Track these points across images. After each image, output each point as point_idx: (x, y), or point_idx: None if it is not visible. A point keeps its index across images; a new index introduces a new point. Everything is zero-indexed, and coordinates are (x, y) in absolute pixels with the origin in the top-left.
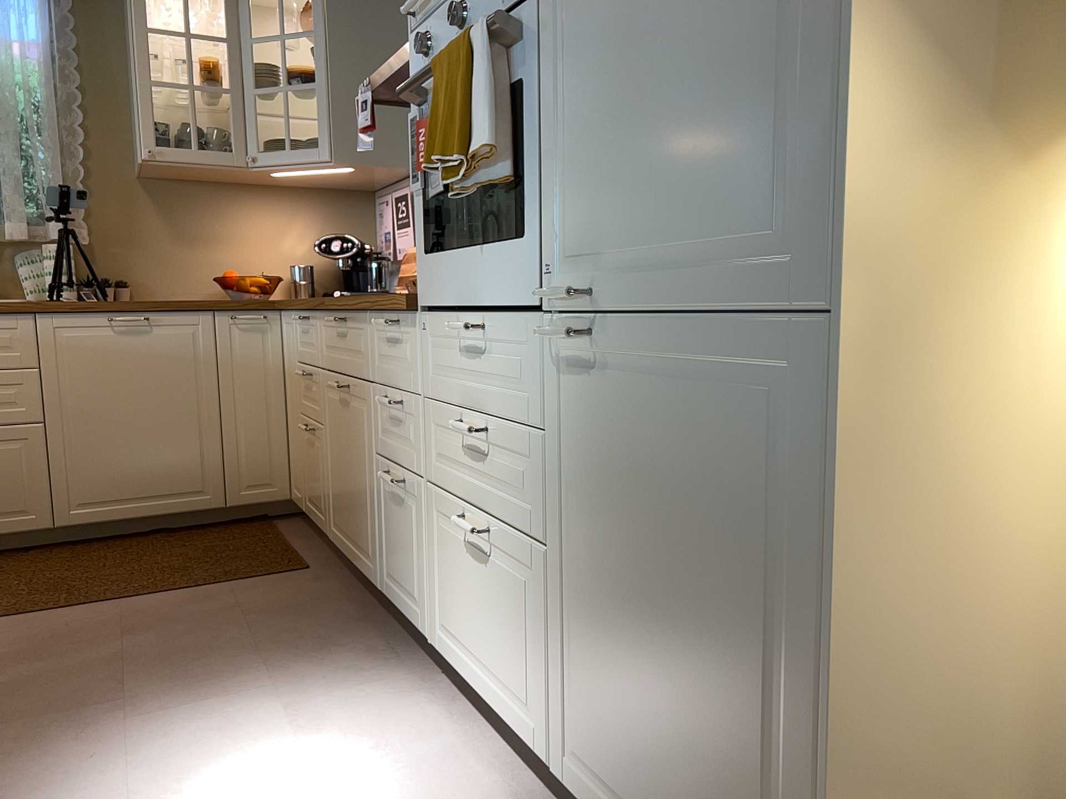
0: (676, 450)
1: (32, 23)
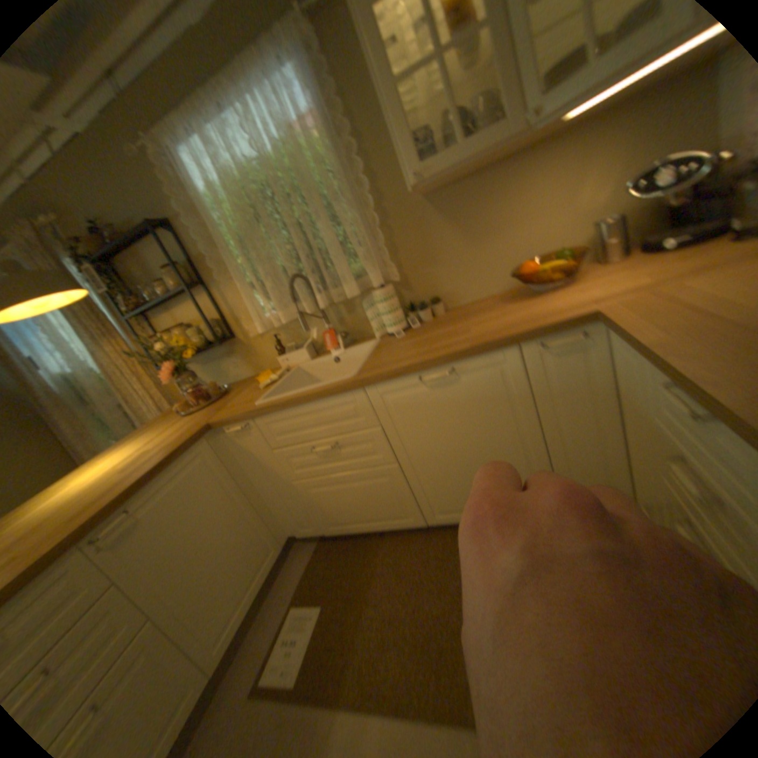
0: None
1: (299, 89)
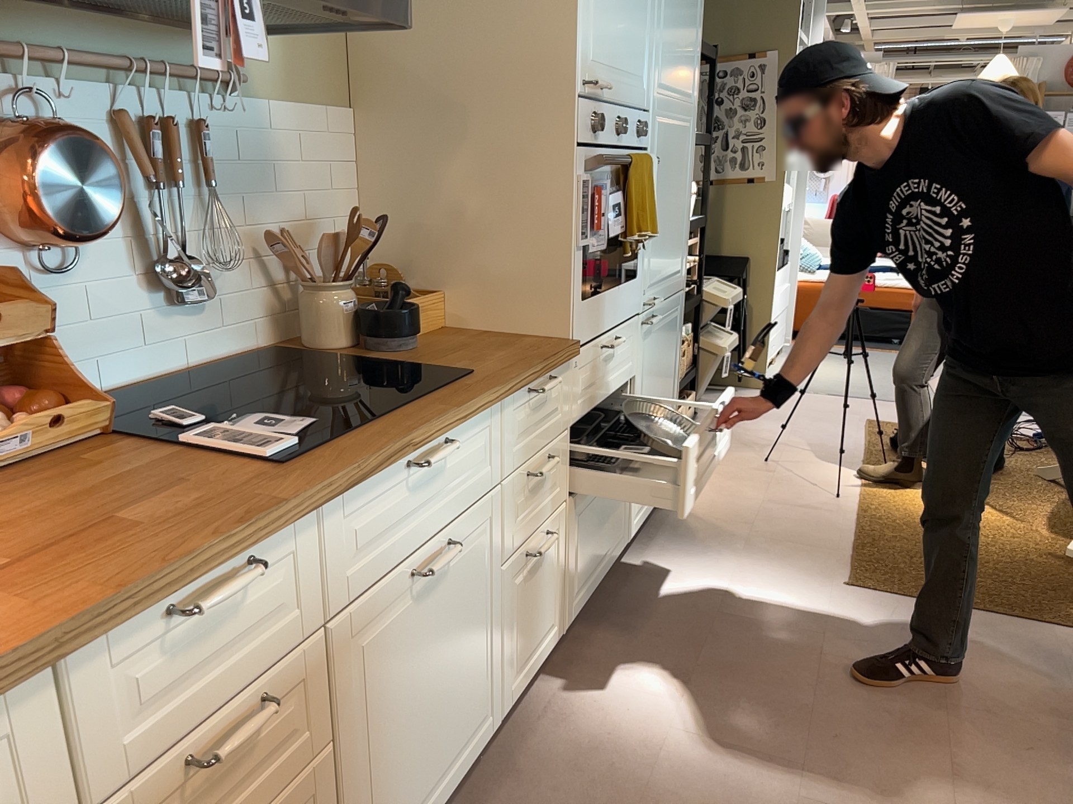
0: (664, 346)
1: None
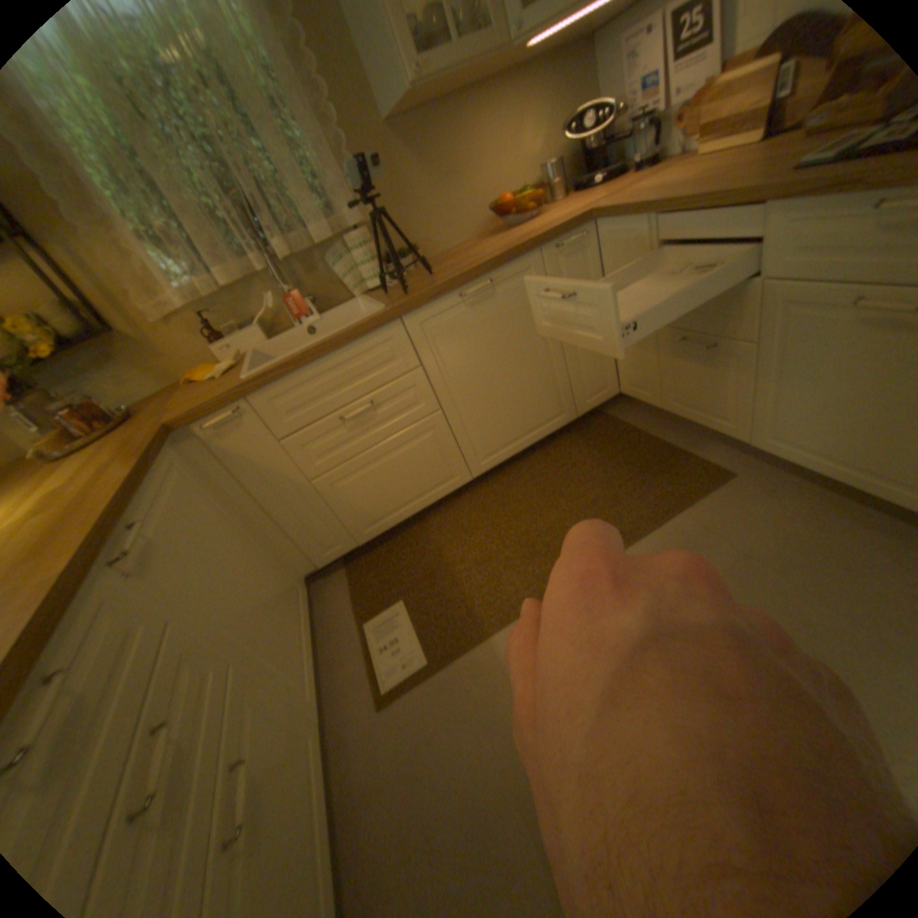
0: None
1: None
